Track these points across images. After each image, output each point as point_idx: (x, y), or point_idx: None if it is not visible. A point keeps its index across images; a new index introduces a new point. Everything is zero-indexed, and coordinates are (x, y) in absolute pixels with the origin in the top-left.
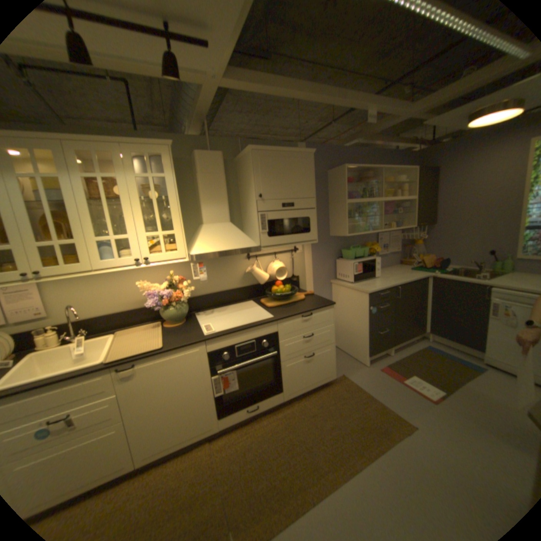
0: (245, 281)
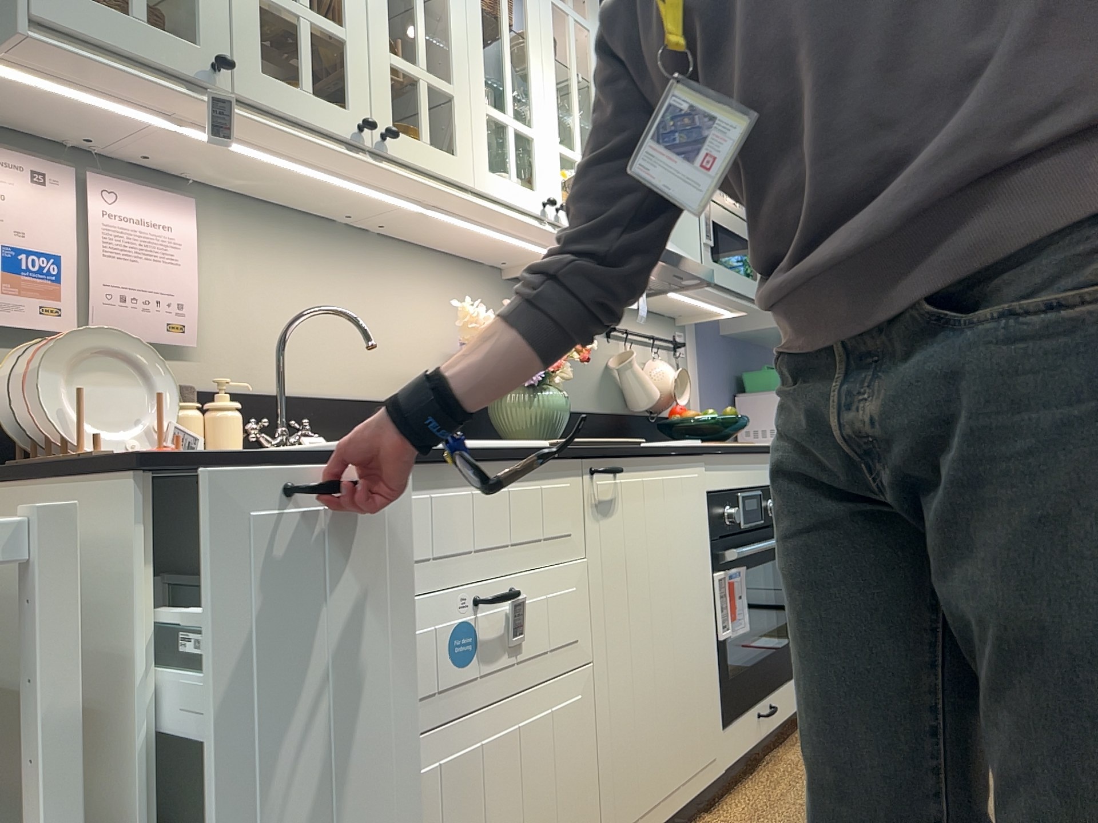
0: (606, 399)
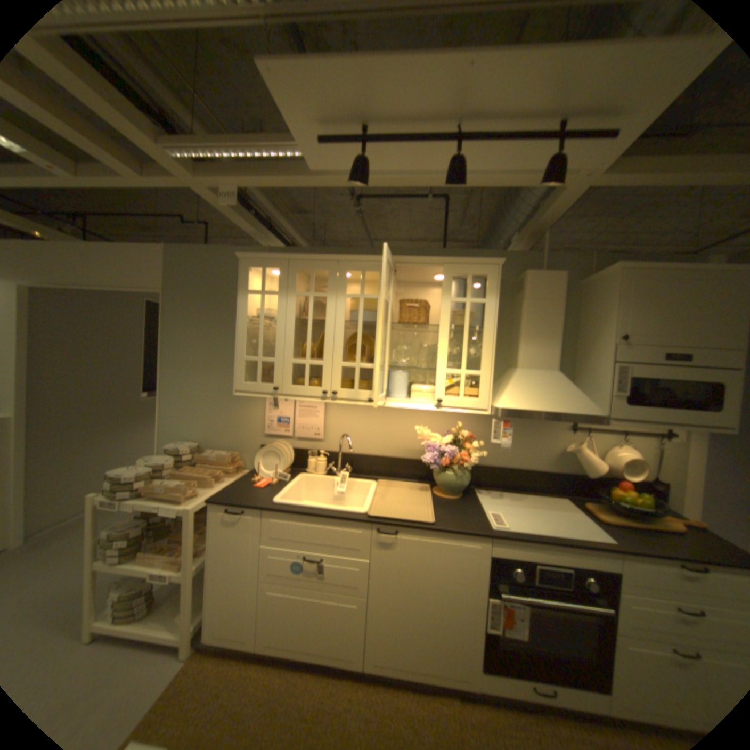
0: (562, 466)
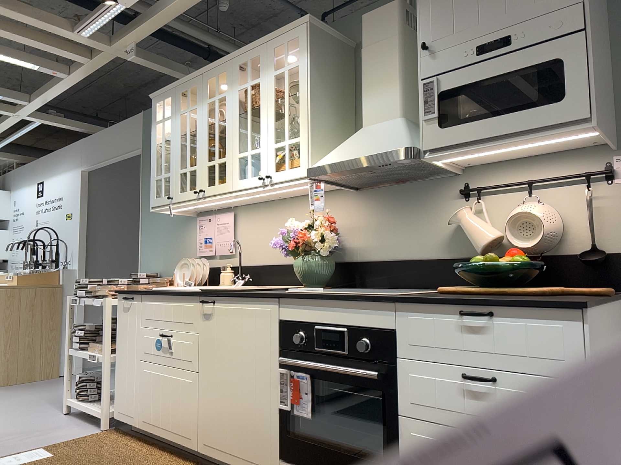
0: (456, 246)
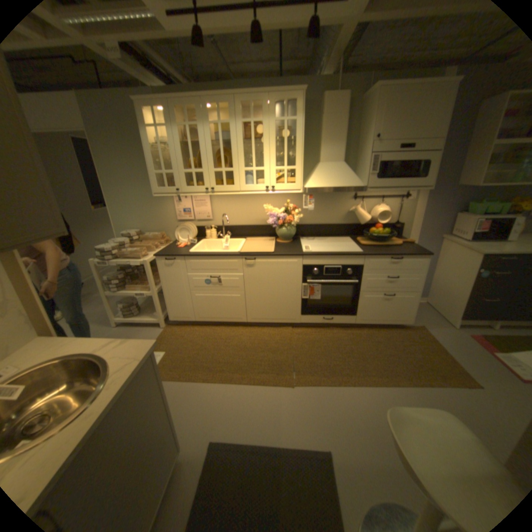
0: (348, 219)
